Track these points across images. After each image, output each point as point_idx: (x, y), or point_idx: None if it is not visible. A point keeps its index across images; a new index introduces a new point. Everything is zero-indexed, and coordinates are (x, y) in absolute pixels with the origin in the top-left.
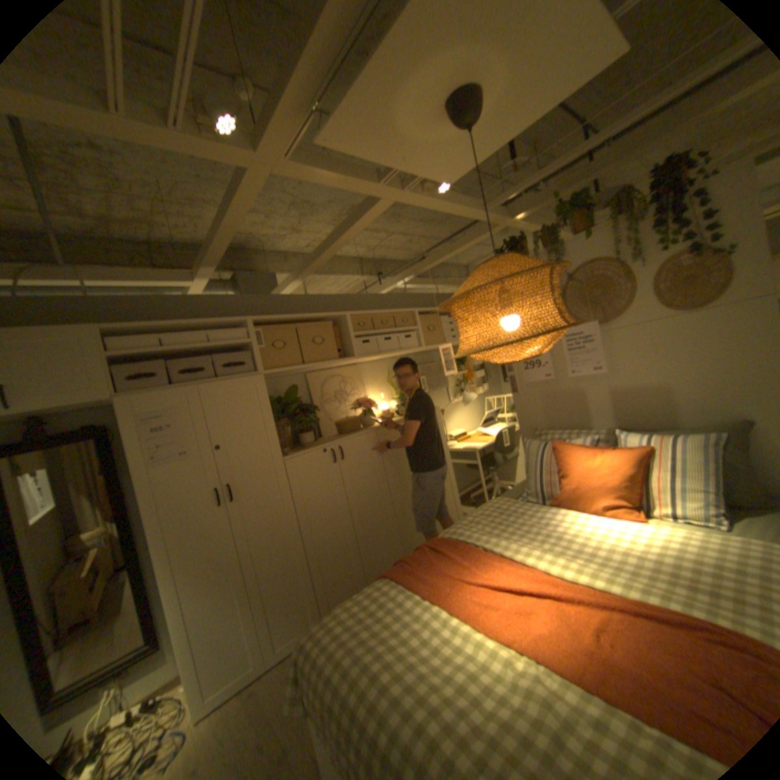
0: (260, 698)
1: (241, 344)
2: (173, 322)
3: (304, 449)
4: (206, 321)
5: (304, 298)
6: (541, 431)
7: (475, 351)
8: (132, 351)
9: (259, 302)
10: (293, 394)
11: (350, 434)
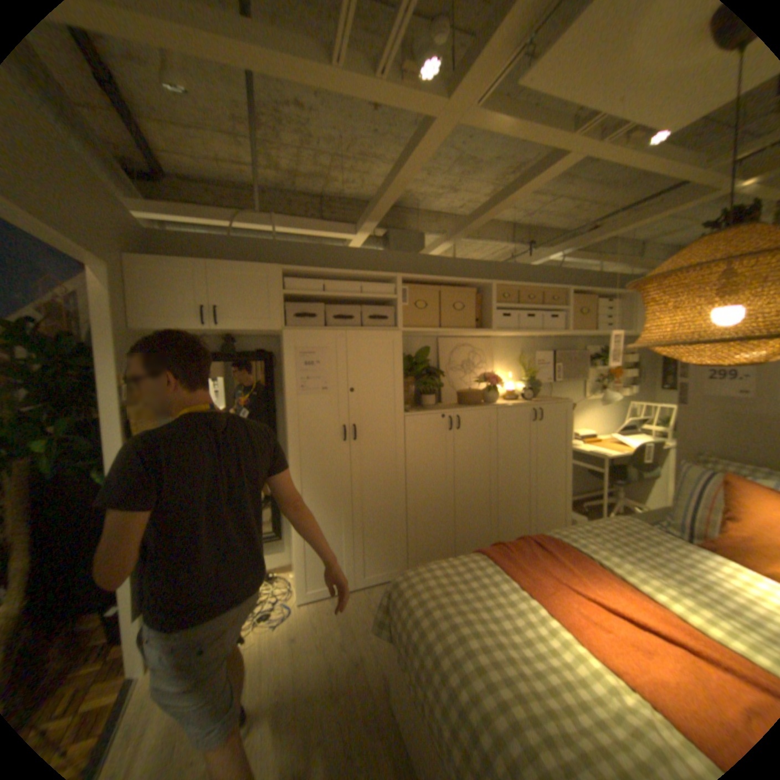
0: (348, 610)
1: (387, 300)
2: (336, 272)
3: (424, 411)
4: (362, 274)
5: (451, 262)
6: (709, 458)
7: (668, 343)
8: (302, 293)
9: (409, 262)
10: (423, 356)
11: (469, 407)
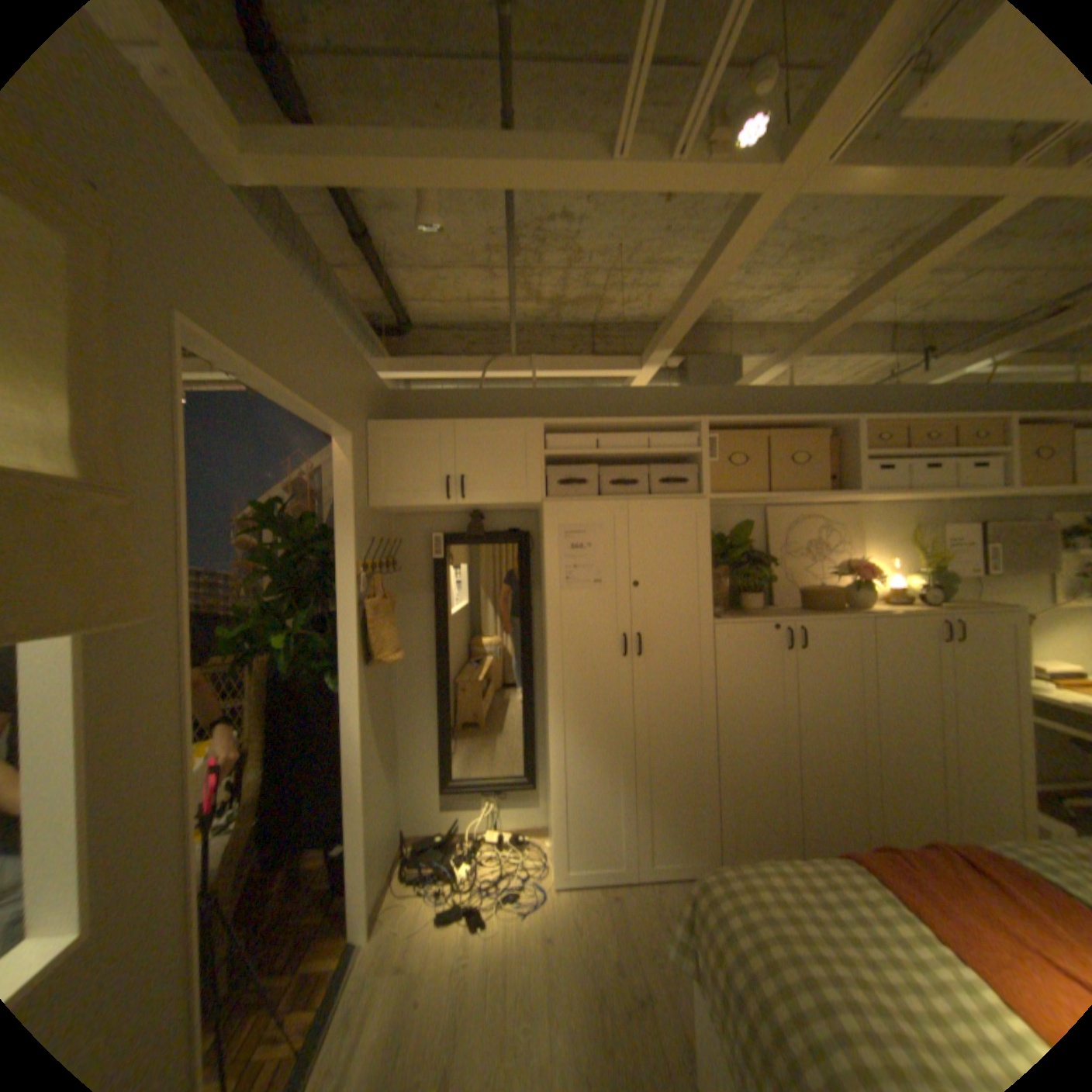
0: (629, 914)
1: (686, 455)
2: (614, 422)
3: (747, 618)
4: (651, 422)
5: (787, 393)
6: None
7: None
8: (568, 453)
9: (719, 399)
10: (744, 535)
11: (824, 615)
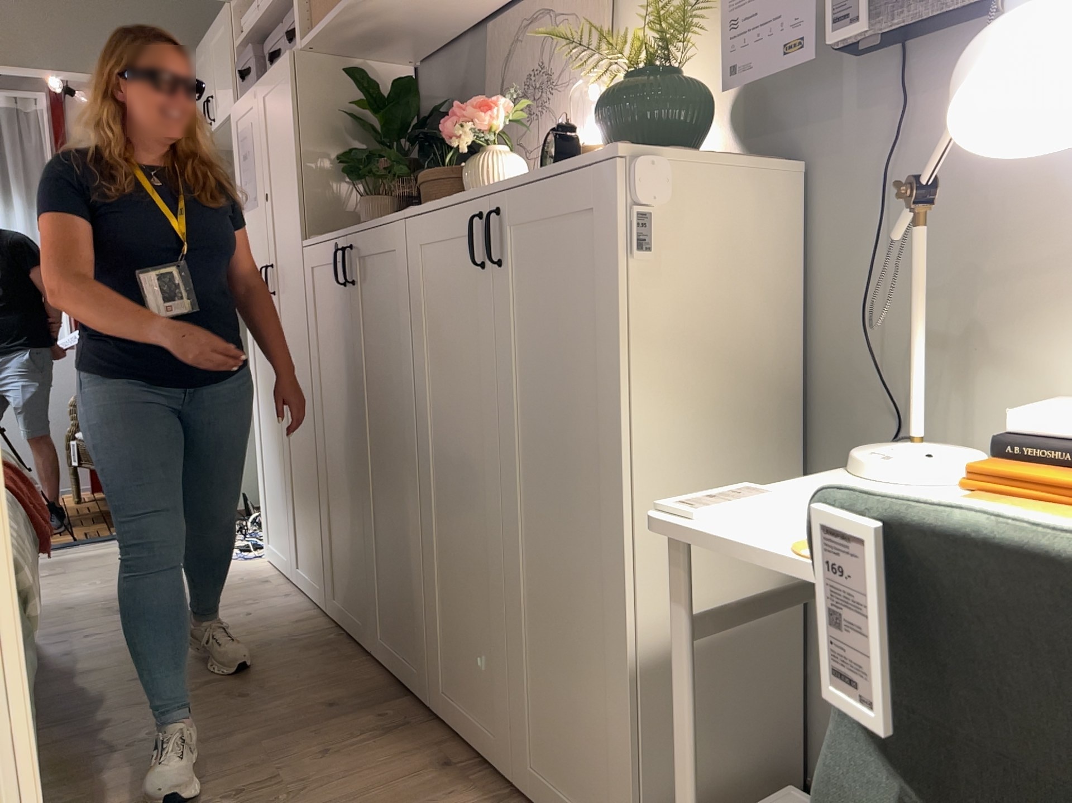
0: (244, 589)
1: None
2: None
3: (322, 235)
4: None
5: None
6: None
7: None
8: (242, 36)
9: None
10: (395, 93)
11: (378, 220)
